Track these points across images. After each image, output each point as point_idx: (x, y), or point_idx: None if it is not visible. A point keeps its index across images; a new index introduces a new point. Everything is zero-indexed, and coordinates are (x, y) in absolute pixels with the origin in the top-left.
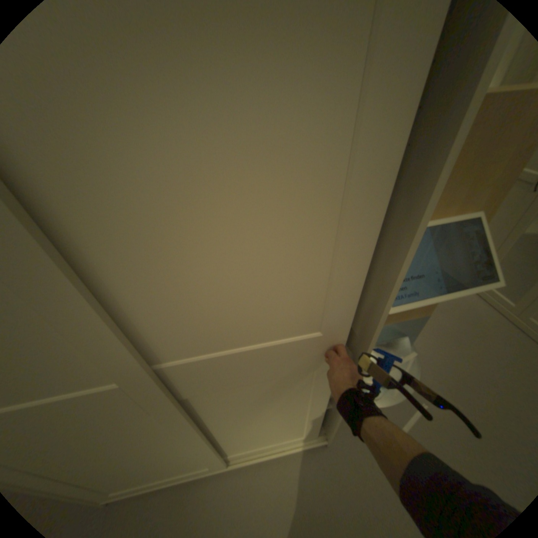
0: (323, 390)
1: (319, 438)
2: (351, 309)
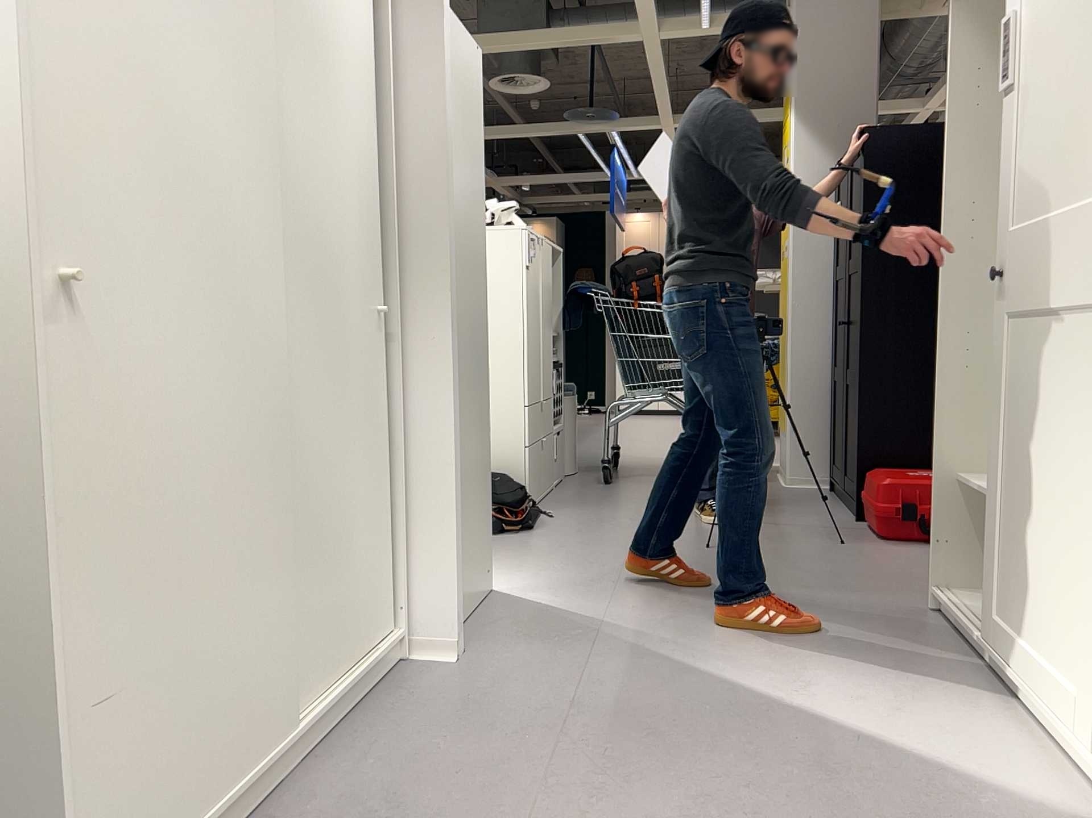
0: None
1: None
2: None
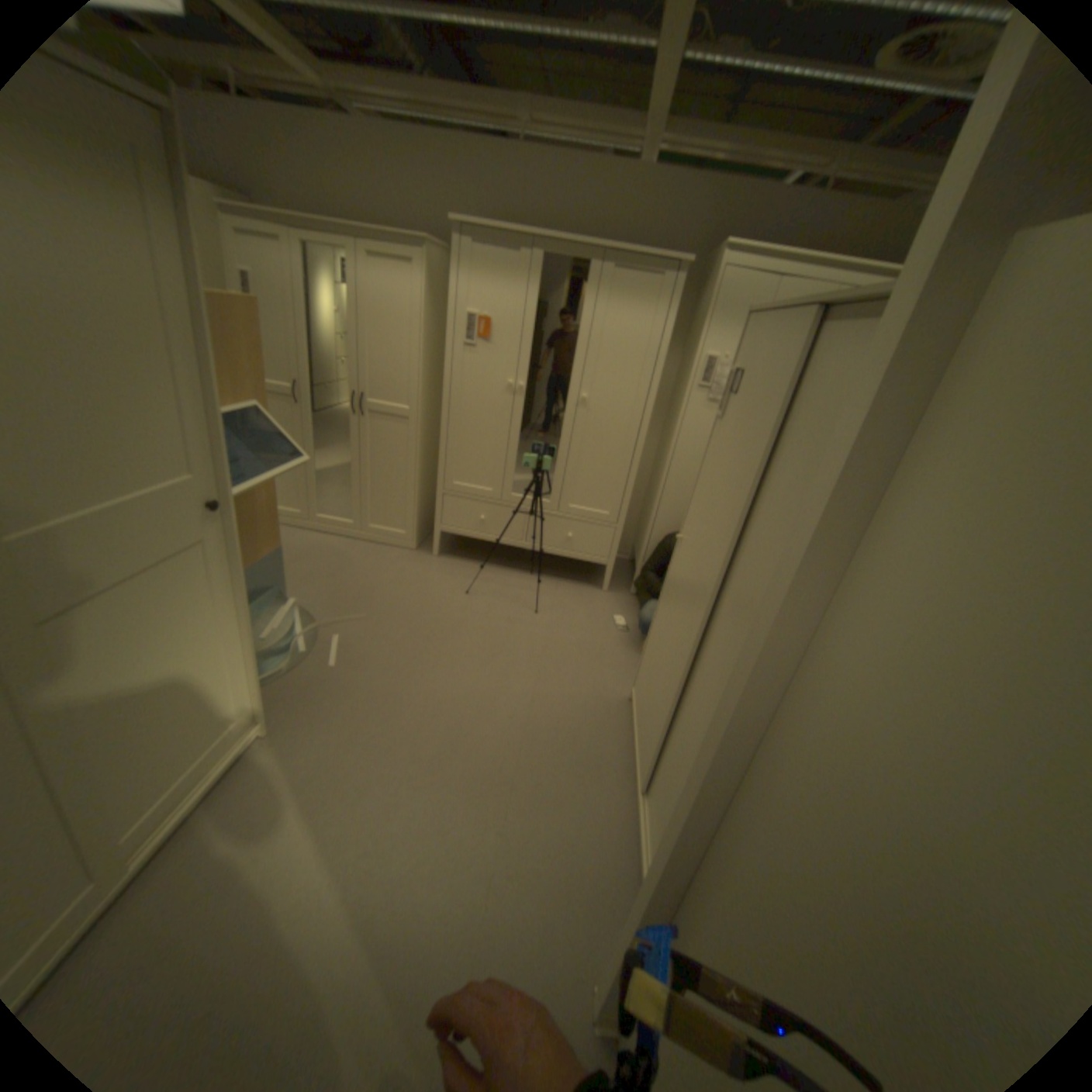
0: (213, 592)
1: (246, 725)
2: (196, 447)
